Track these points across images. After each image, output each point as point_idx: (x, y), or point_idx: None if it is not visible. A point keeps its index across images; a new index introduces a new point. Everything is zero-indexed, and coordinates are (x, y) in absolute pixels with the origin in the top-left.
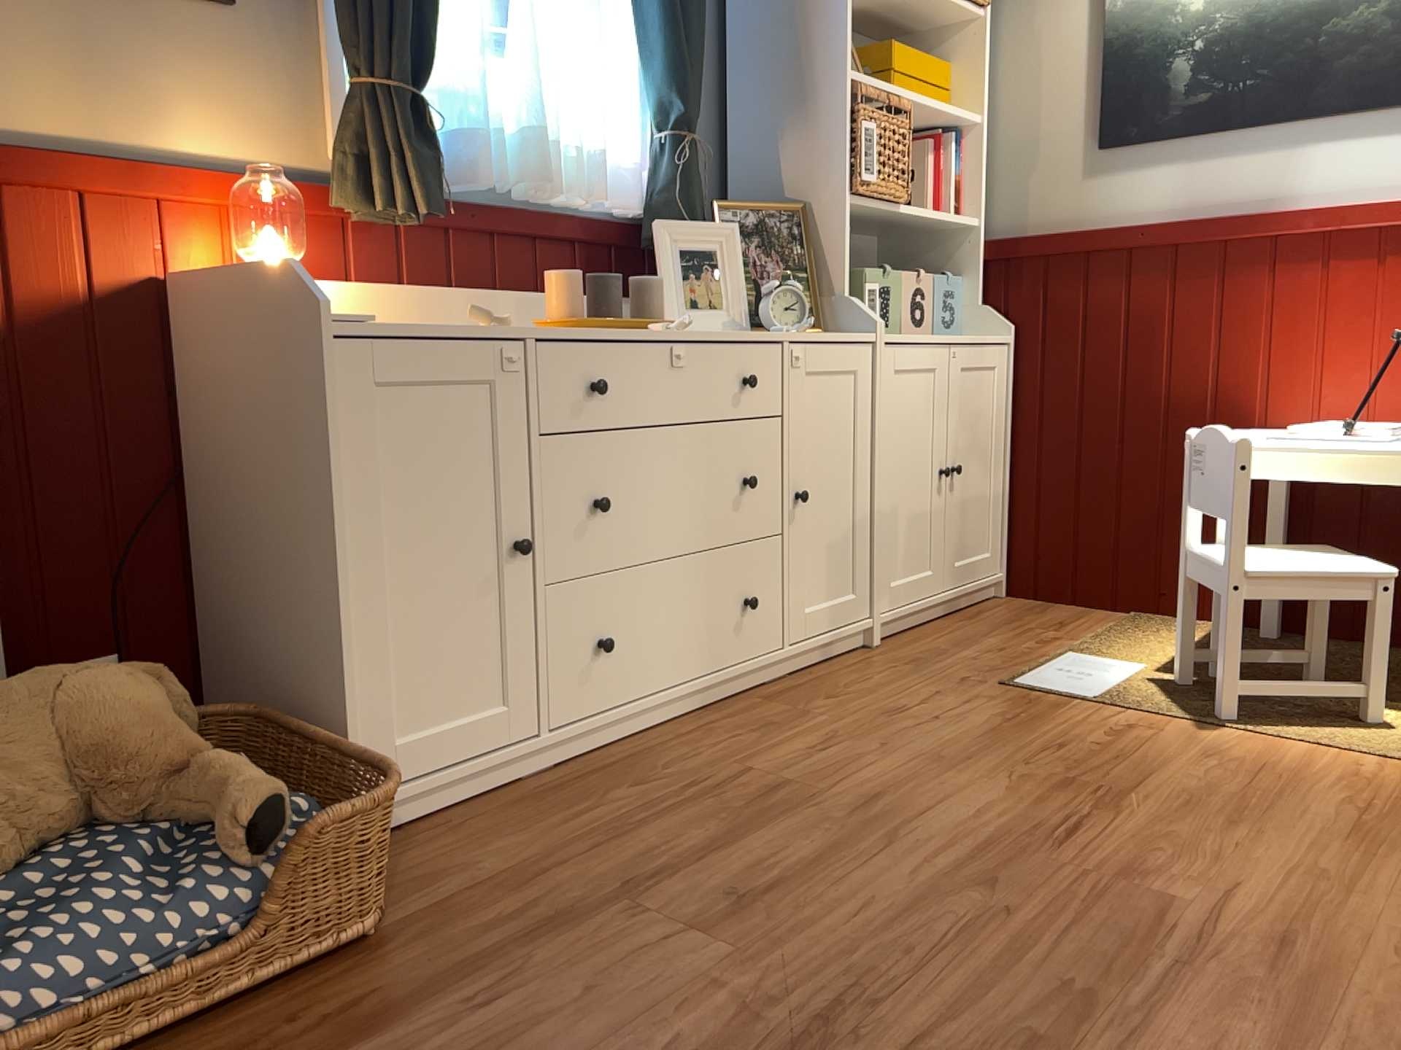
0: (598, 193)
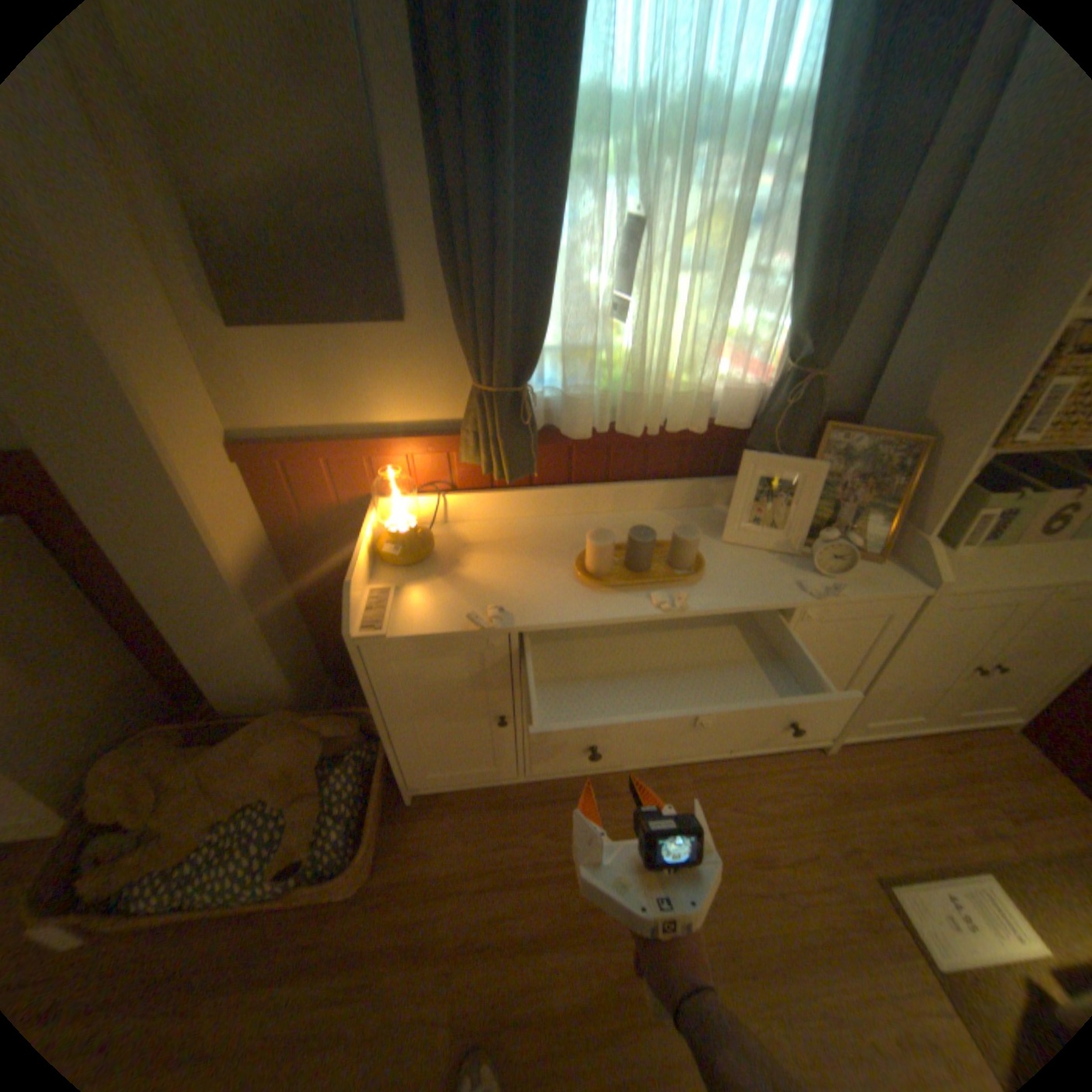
0: (696, 427)
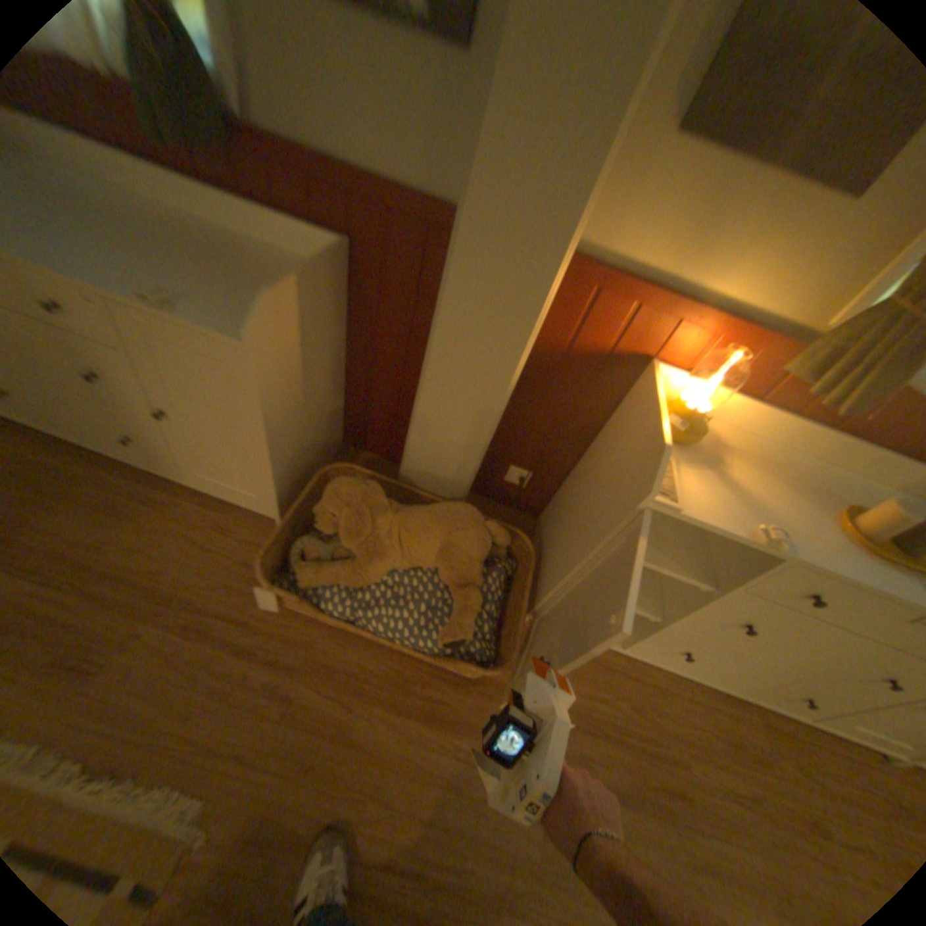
0: None
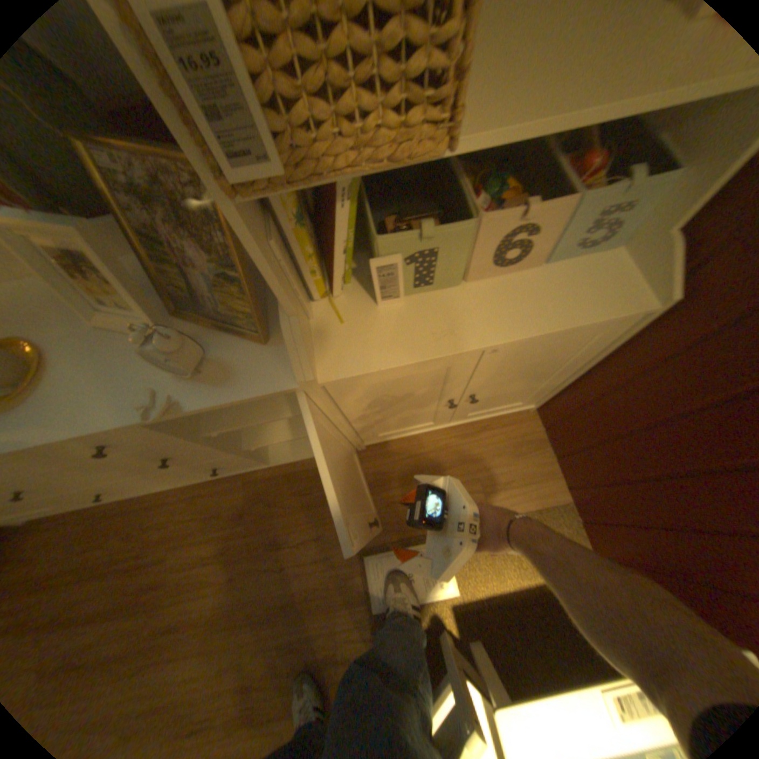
0: None
